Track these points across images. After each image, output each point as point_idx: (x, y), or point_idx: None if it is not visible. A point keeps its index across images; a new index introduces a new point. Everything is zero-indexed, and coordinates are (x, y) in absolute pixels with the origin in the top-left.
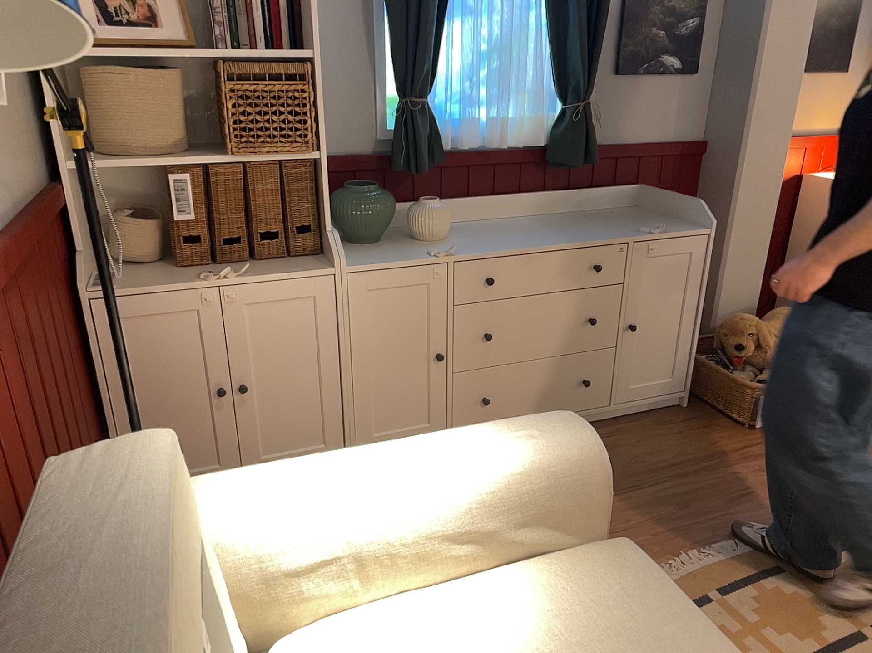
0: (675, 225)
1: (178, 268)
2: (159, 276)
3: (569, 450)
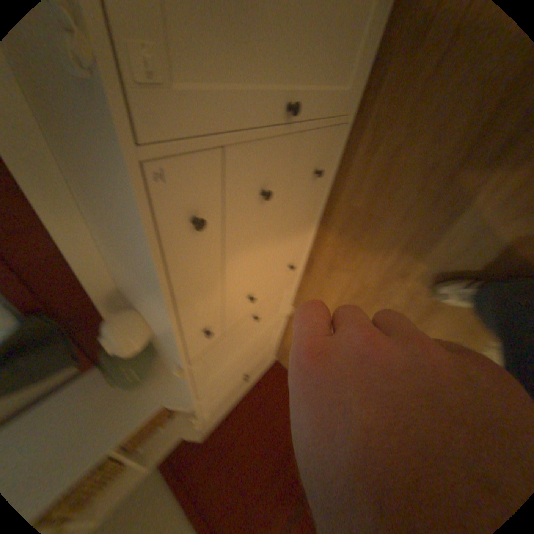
0: None
1: None
2: None
3: None
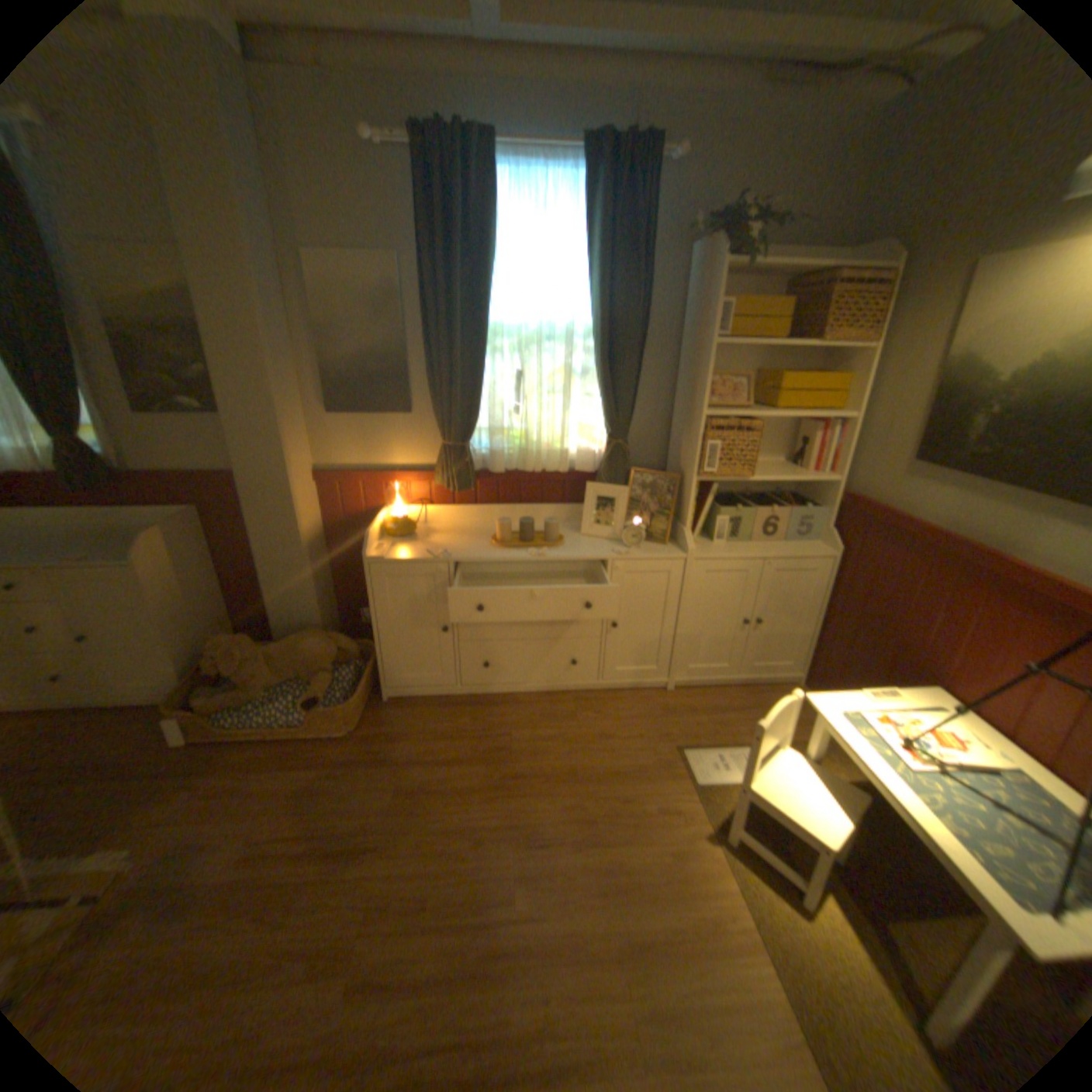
0: (124, 554)
1: None
2: None
3: None
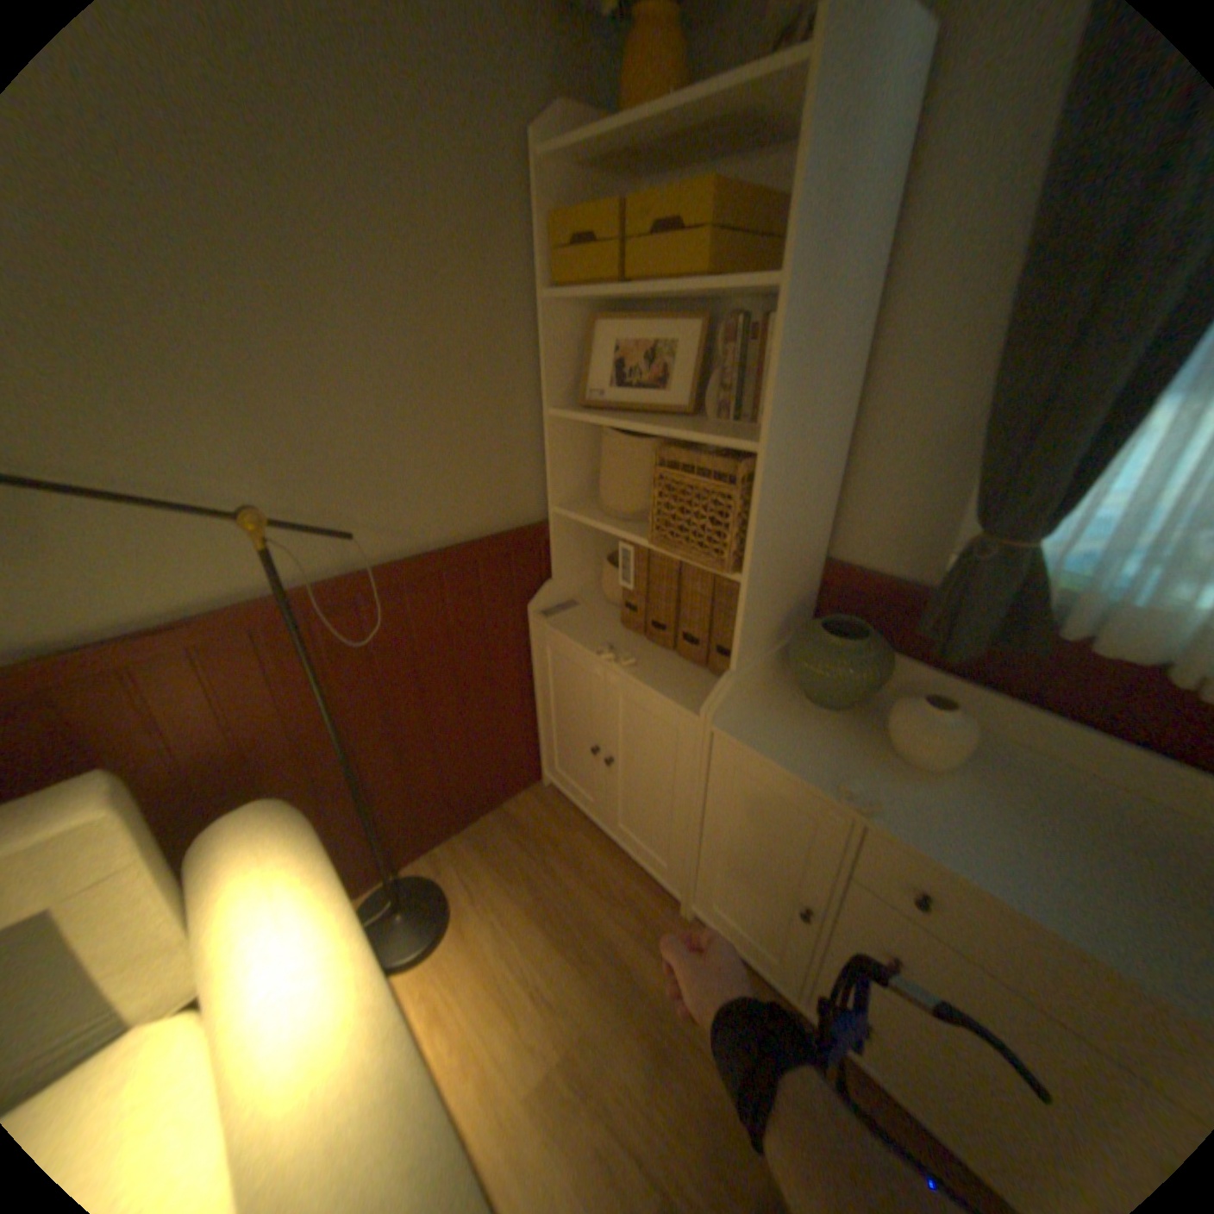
0: None
1: (621, 623)
2: (597, 623)
3: None
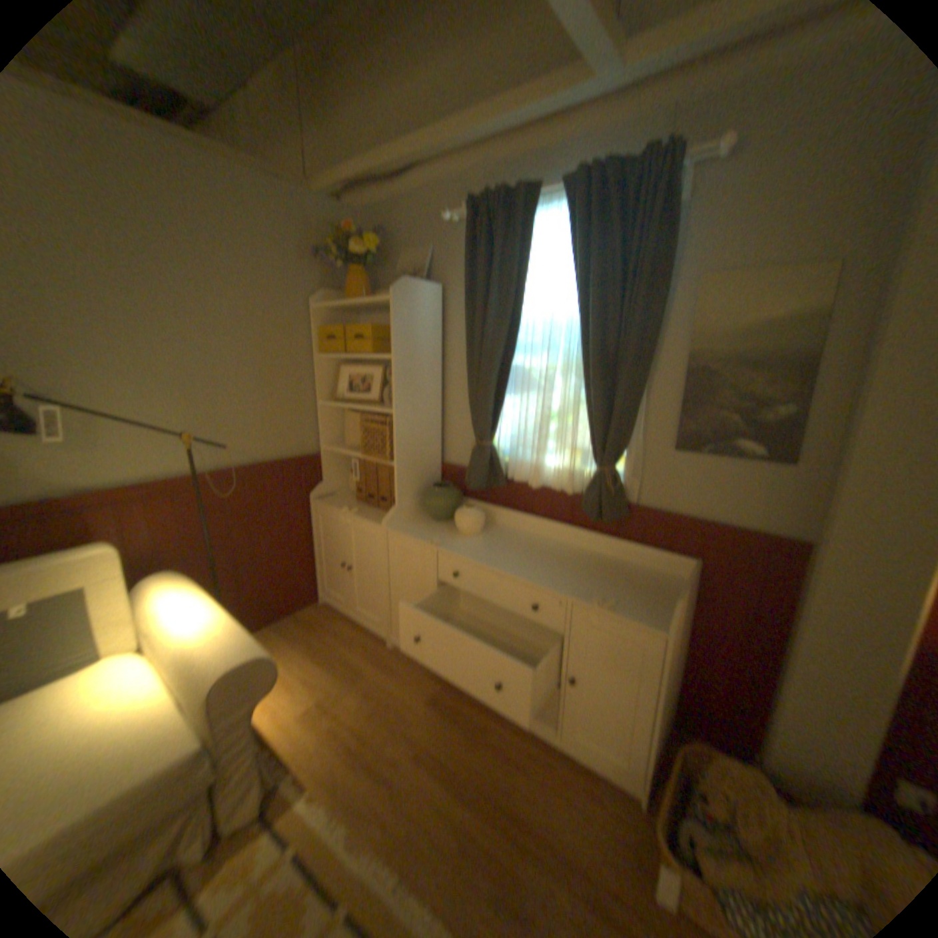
0: (649, 612)
1: (355, 502)
2: (343, 503)
3: (209, 672)
